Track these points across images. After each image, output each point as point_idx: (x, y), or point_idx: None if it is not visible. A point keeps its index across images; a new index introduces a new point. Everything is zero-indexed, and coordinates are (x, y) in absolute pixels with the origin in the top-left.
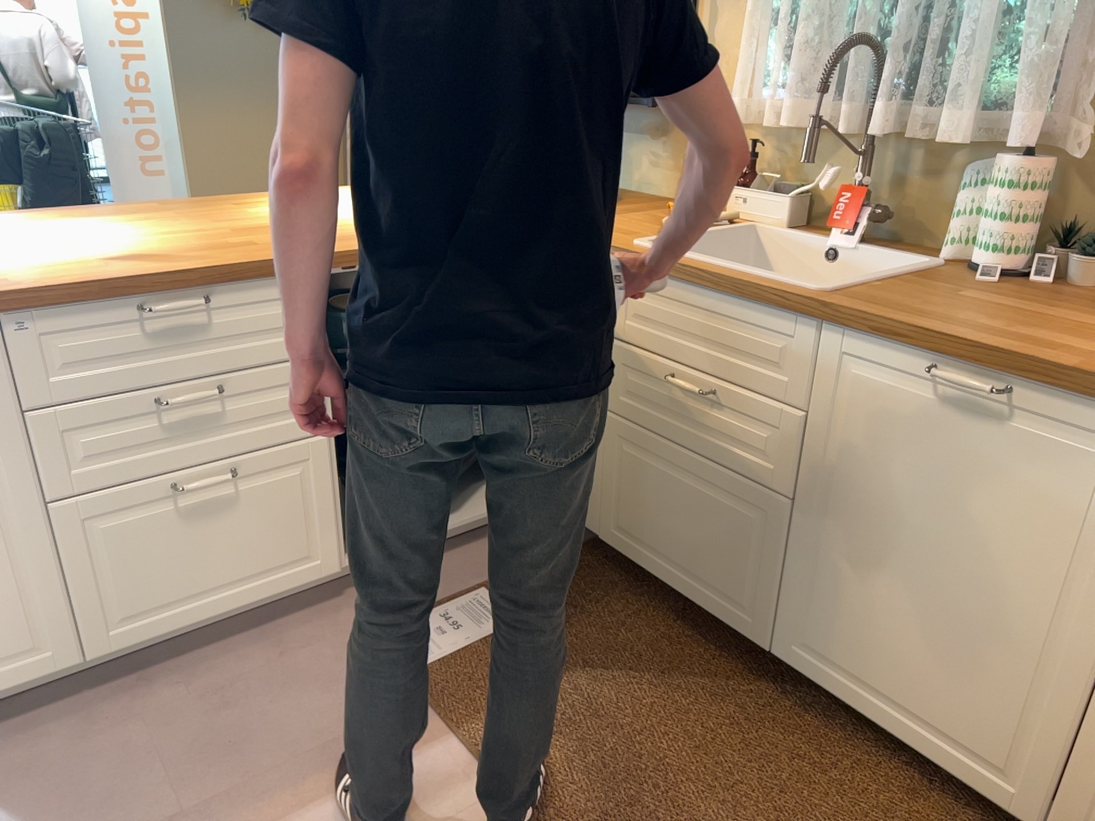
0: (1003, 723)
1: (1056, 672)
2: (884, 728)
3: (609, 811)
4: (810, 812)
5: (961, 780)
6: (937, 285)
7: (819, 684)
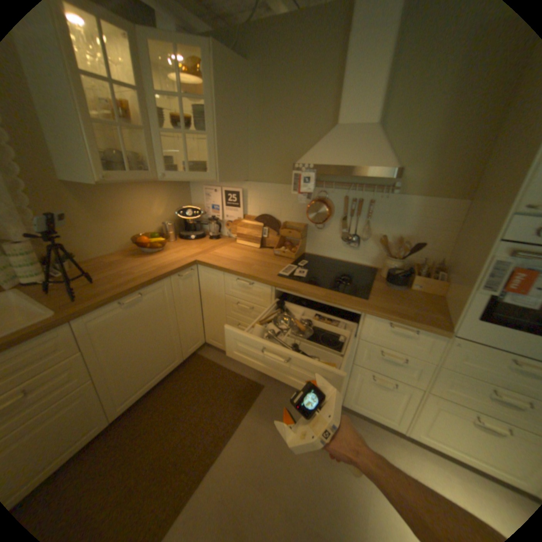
0: (170, 353)
1: (173, 334)
2: (151, 389)
3: (179, 473)
4: (173, 412)
5: (169, 373)
6: (52, 293)
7: (130, 407)
